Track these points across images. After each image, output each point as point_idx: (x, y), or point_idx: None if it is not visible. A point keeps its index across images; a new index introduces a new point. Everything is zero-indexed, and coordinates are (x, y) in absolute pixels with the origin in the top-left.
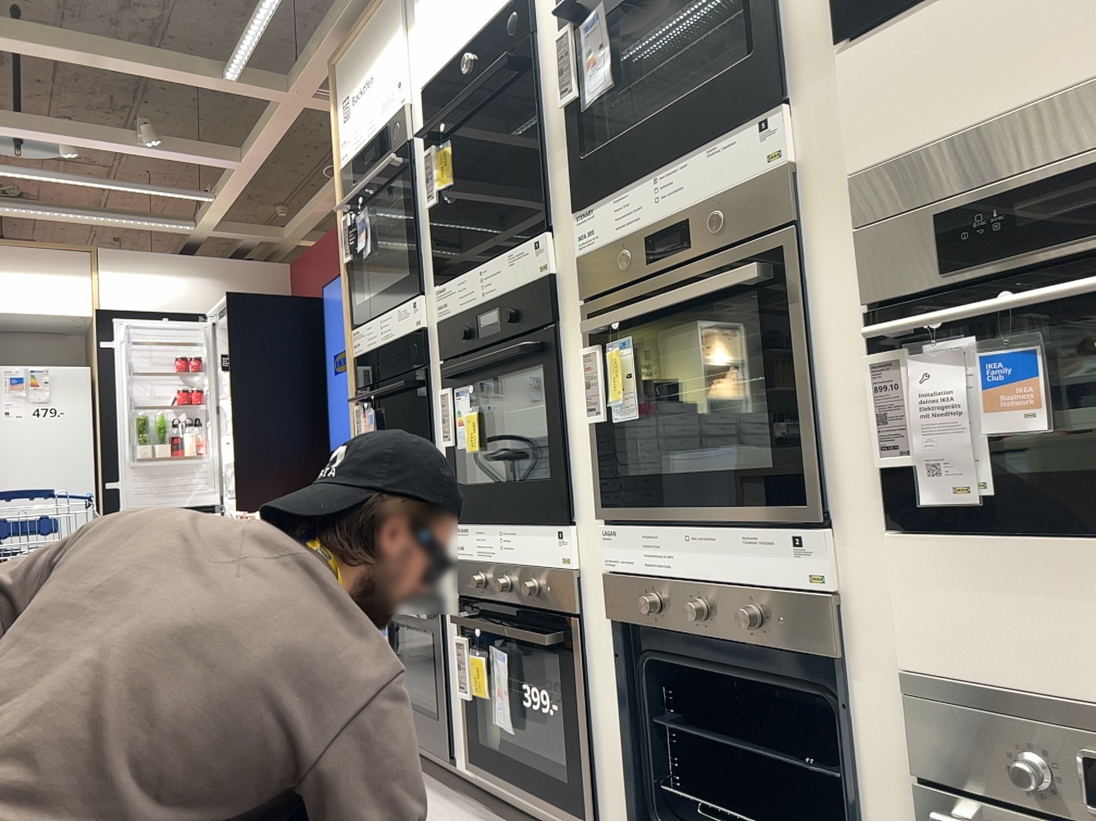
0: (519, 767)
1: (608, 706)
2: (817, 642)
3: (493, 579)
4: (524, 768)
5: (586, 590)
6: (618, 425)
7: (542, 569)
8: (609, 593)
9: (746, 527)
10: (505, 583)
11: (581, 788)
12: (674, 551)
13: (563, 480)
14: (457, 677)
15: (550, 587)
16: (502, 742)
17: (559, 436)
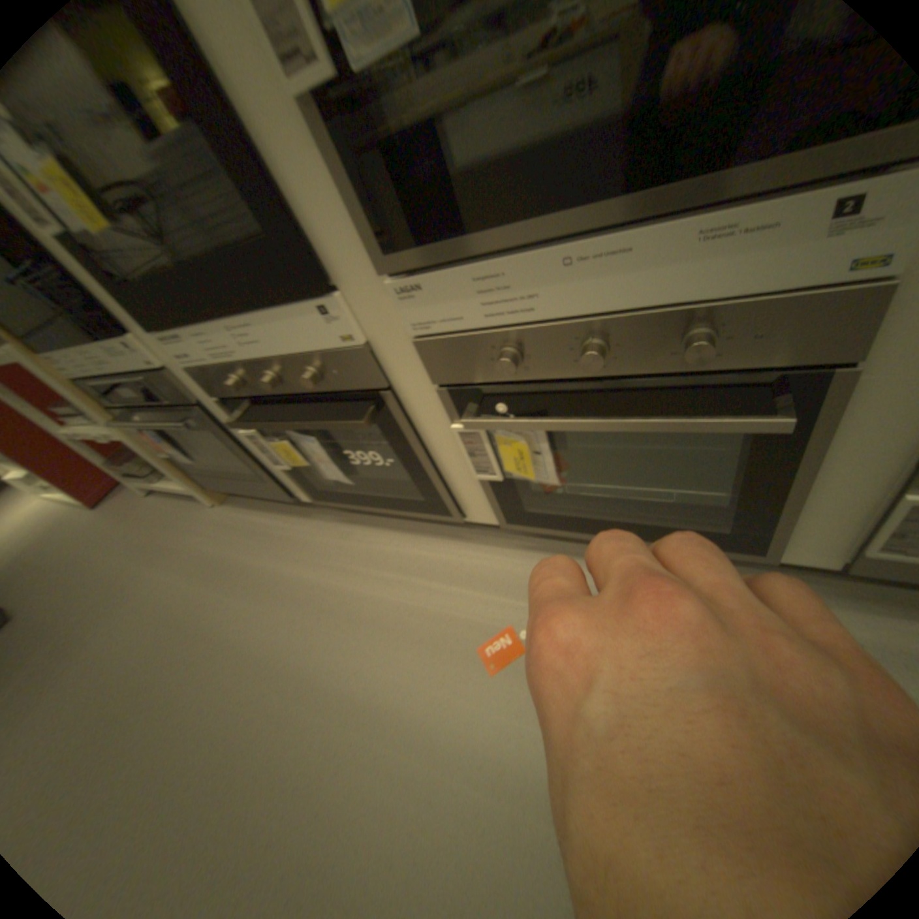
0: (364, 497)
1: (449, 448)
2: (826, 352)
3: (248, 378)
4: (370, 497)
5: (384, 359)
6: (360, 76)
7: (312, 354)
8: (423, 358)
9: (705, 210)
10: (268, 380)
11: (438, 501)
12: (536, 286)
13: (285, 229)
14: (261, 454)
15: (333, 370)
16: (333, 480)
17: (238, 150)
